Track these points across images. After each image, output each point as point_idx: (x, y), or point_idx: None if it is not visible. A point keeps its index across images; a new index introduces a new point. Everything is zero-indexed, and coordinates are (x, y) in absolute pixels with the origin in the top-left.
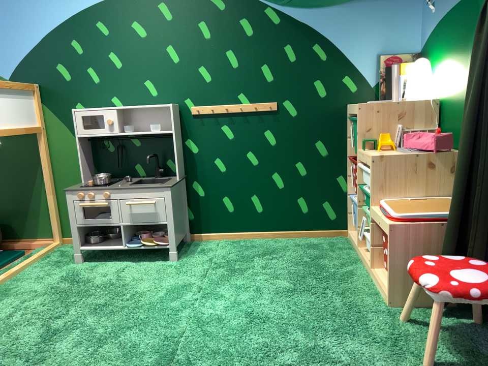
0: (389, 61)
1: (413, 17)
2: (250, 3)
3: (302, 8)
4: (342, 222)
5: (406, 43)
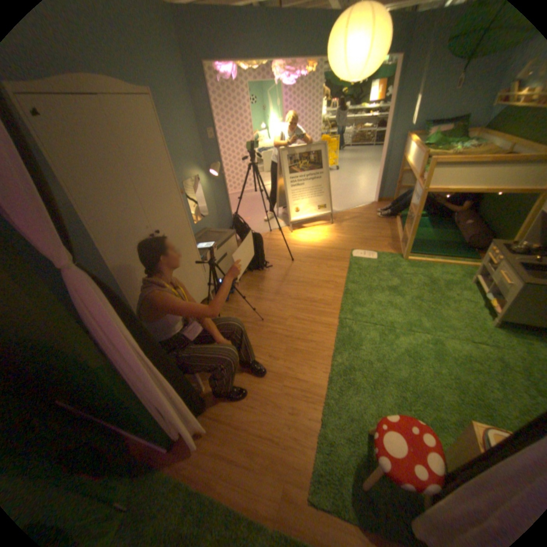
0: None
1: None
2: None
3: None
4: None
5: None
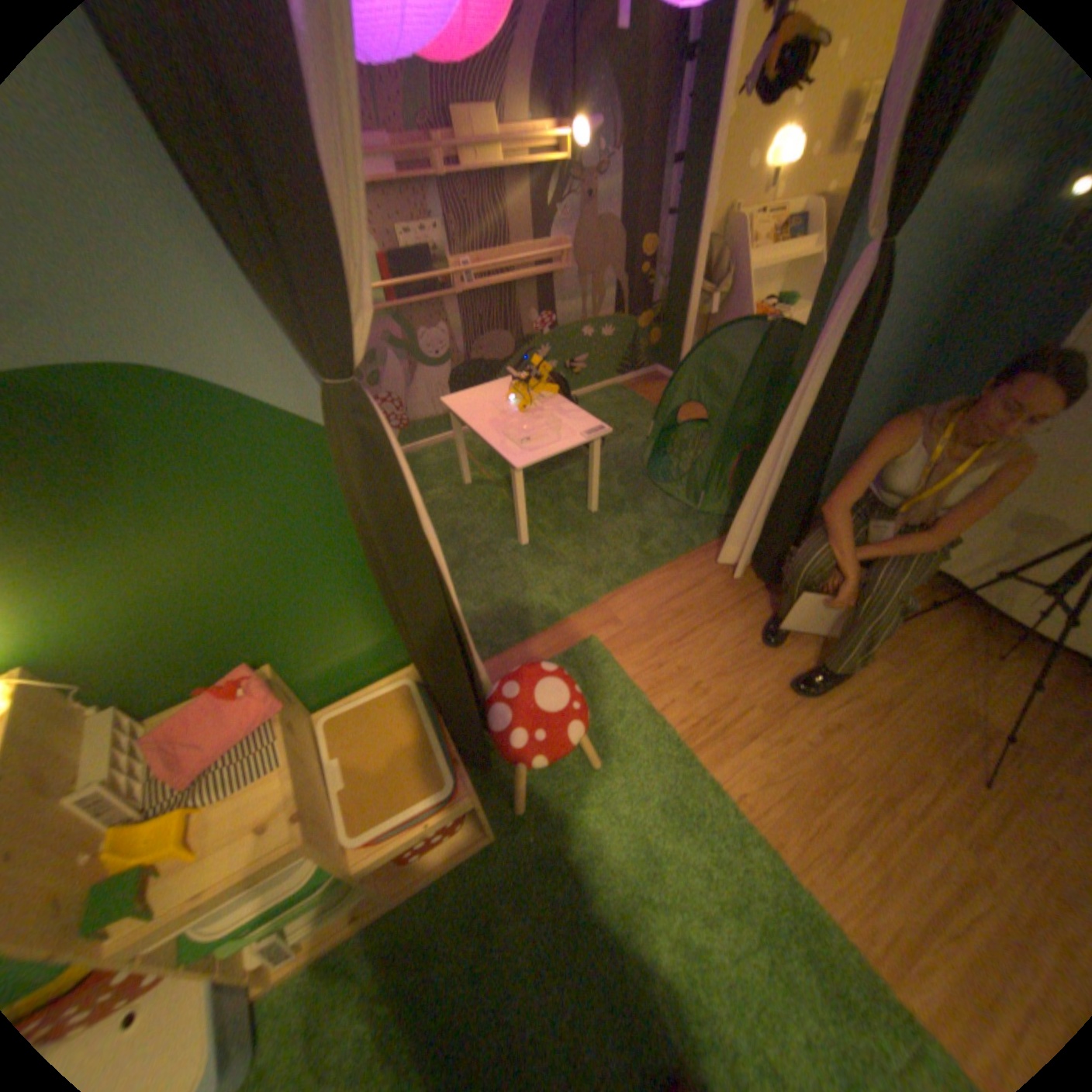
0: None
1: None
2: None
3: None
4: None
5: None
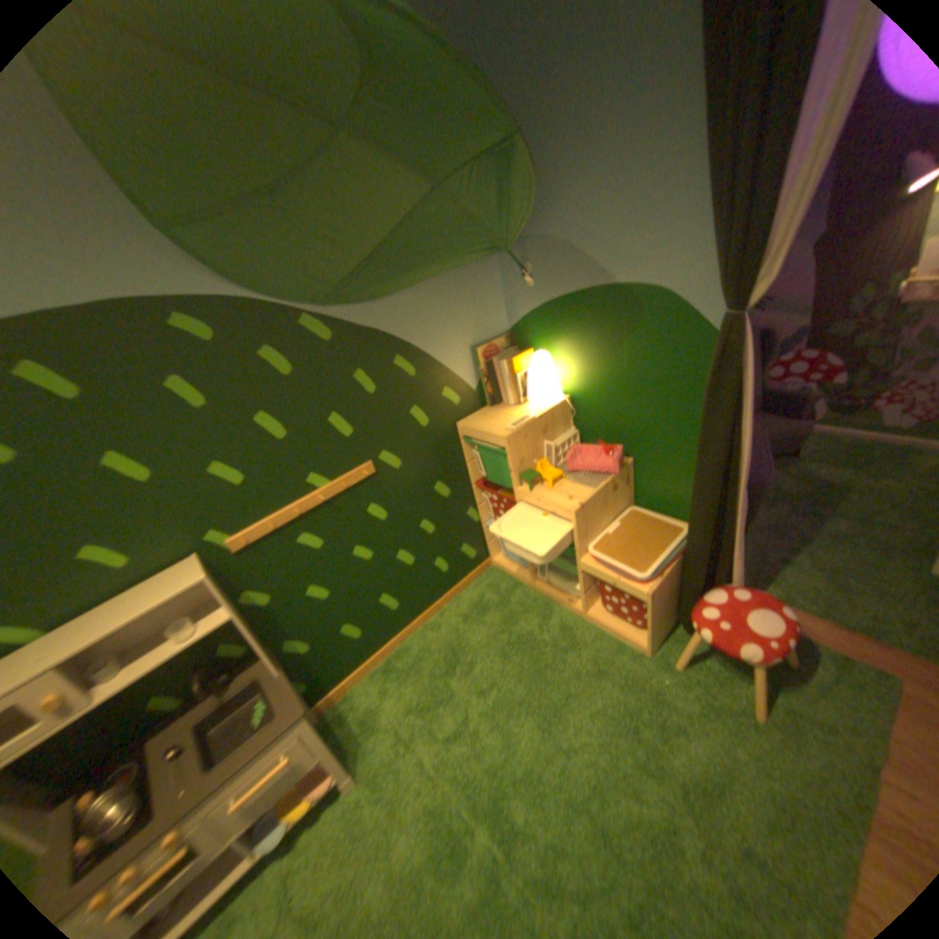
0: (487, 352)
1: (495, 287)
2: (267, 314)
3: (361, 304)
4: (483, 554)
5: (495, 323)
